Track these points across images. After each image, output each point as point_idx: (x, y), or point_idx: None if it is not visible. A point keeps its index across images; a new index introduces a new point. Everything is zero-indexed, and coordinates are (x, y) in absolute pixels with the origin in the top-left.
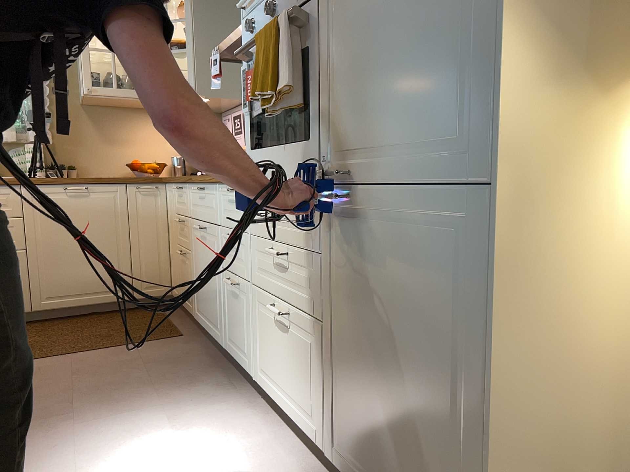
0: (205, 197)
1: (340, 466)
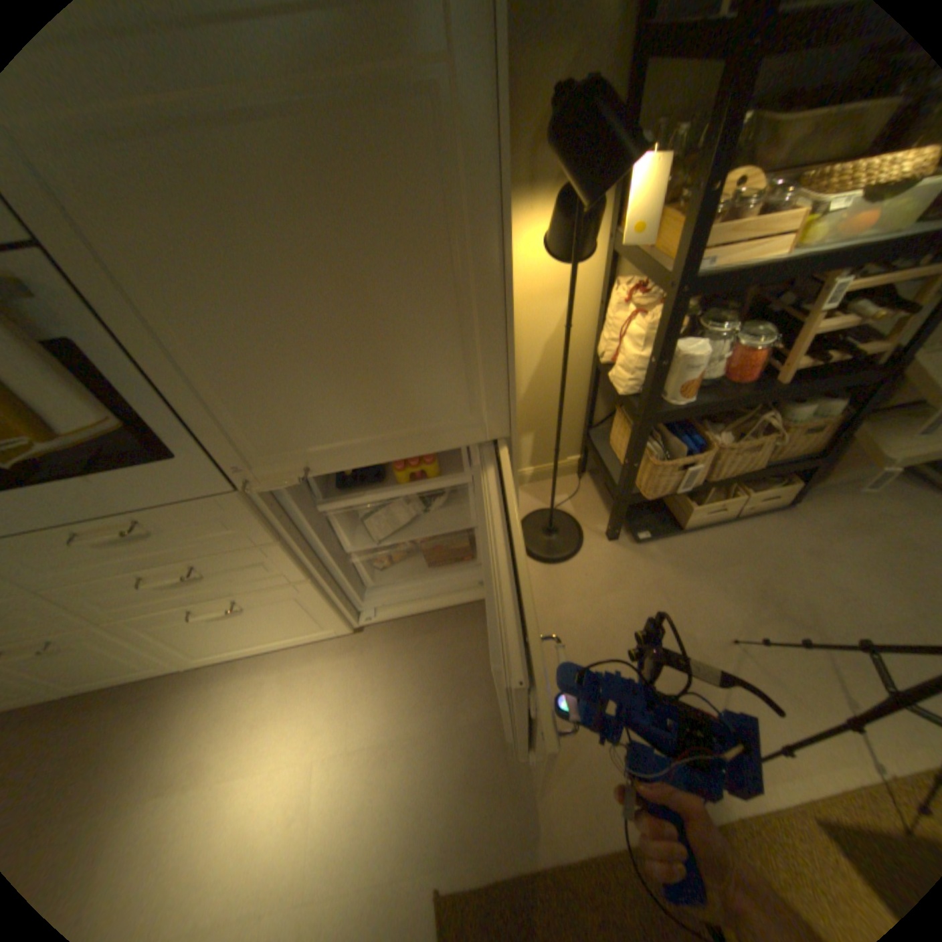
0: None
1: (369, 627)
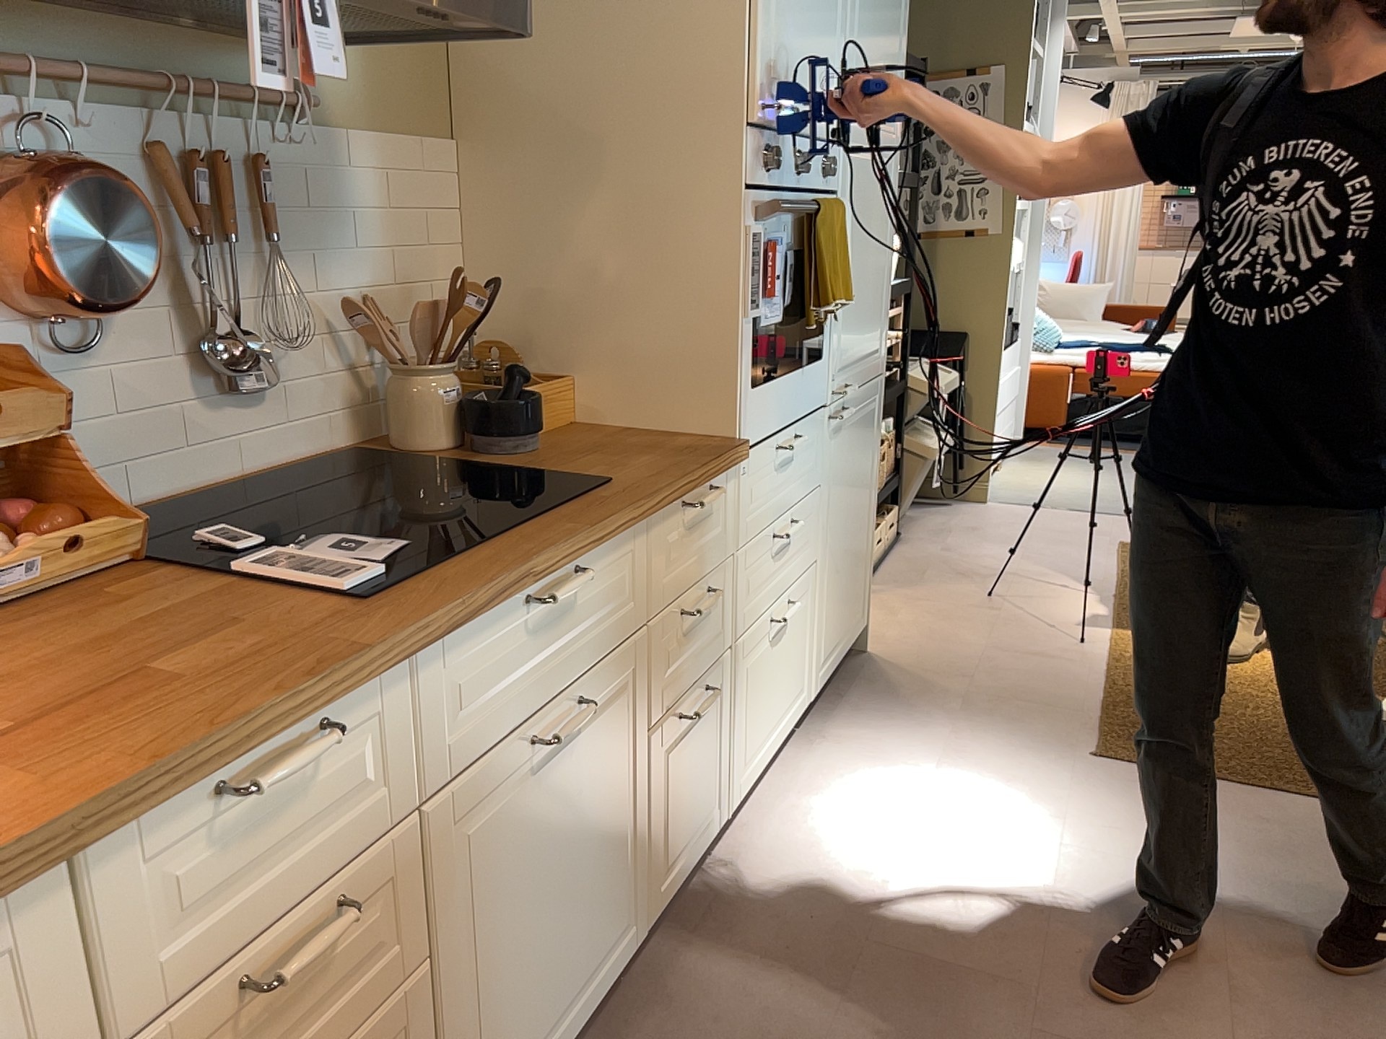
0: (574, 600)
1: (819, 680)
